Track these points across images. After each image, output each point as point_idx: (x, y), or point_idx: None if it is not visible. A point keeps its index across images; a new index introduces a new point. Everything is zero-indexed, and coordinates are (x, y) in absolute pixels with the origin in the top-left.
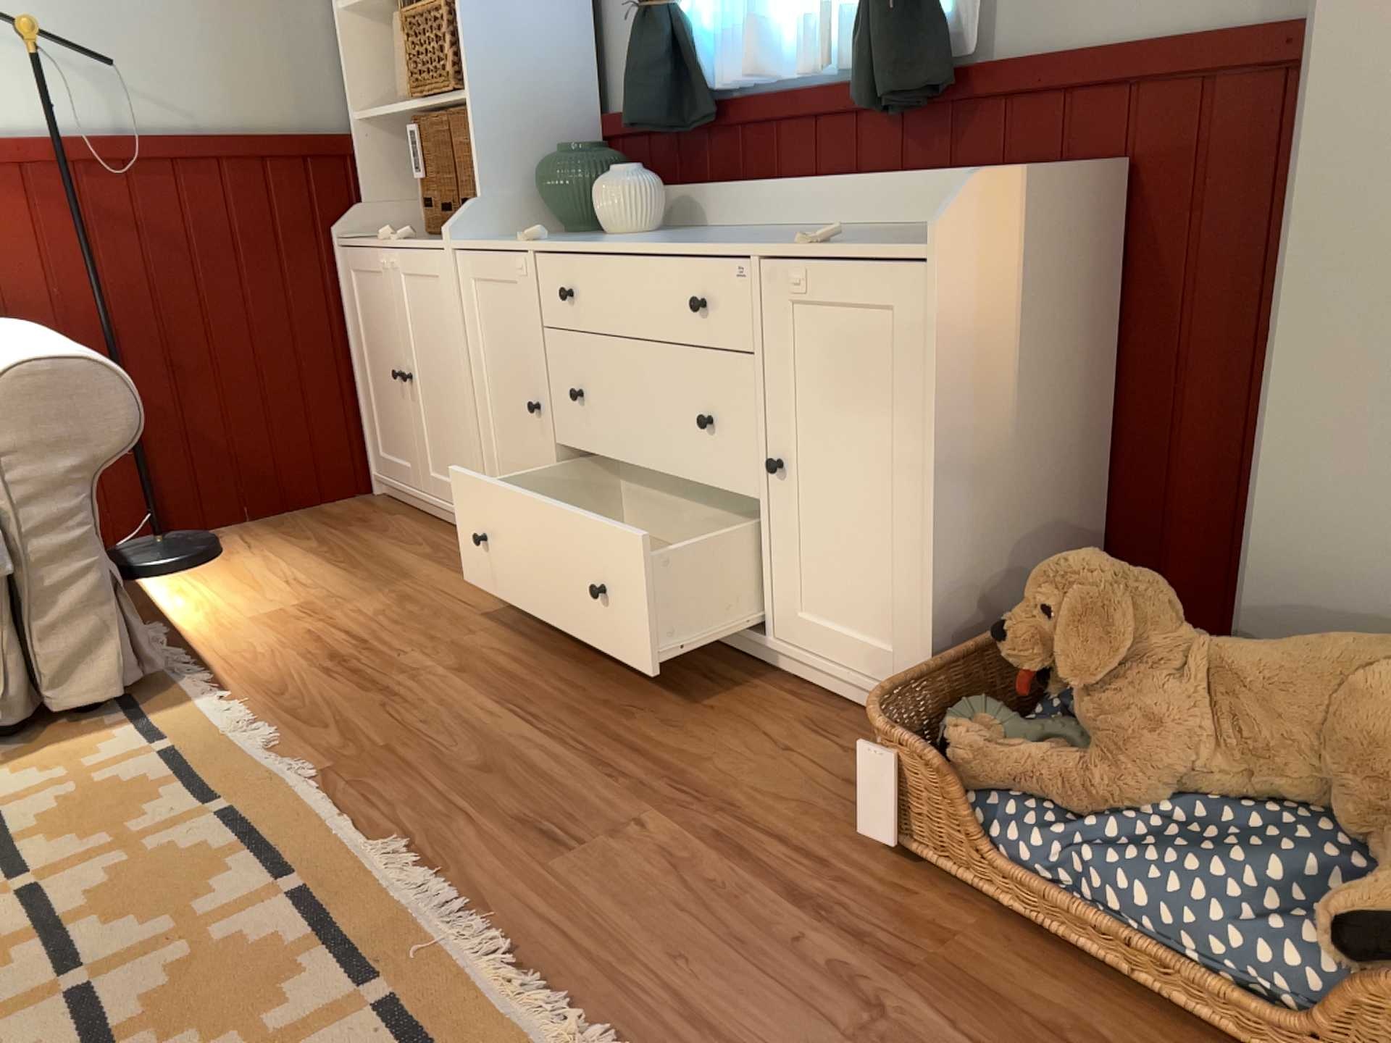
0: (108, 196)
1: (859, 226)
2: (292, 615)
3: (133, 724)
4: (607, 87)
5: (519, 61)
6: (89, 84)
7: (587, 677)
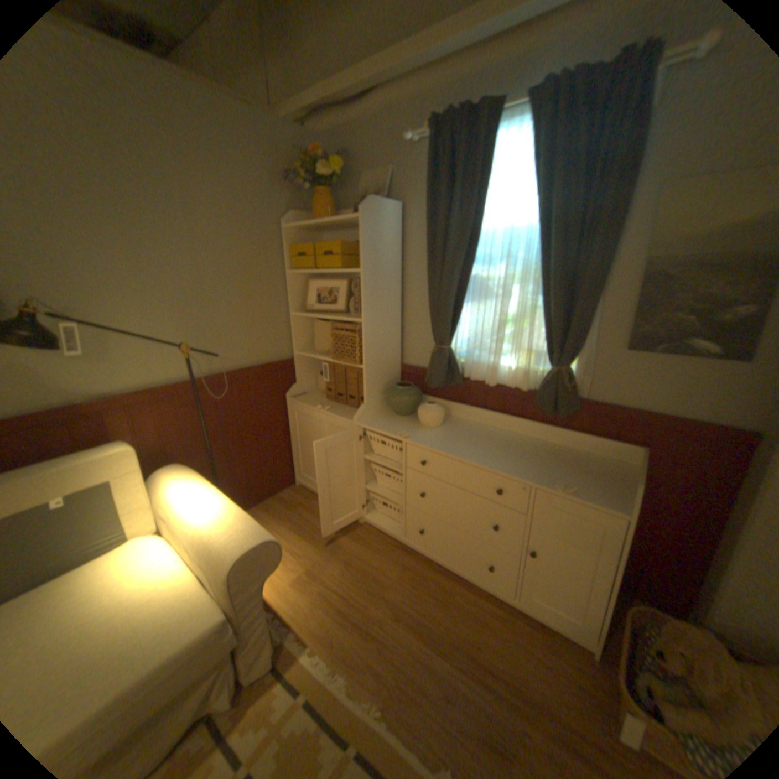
0: (205, 398)
1: (527, 437)
2: (305, 580)
3: (278, 683)
4: (403, 353)
5: (380, 352)
6: (200, 357)
7: (449, 621)
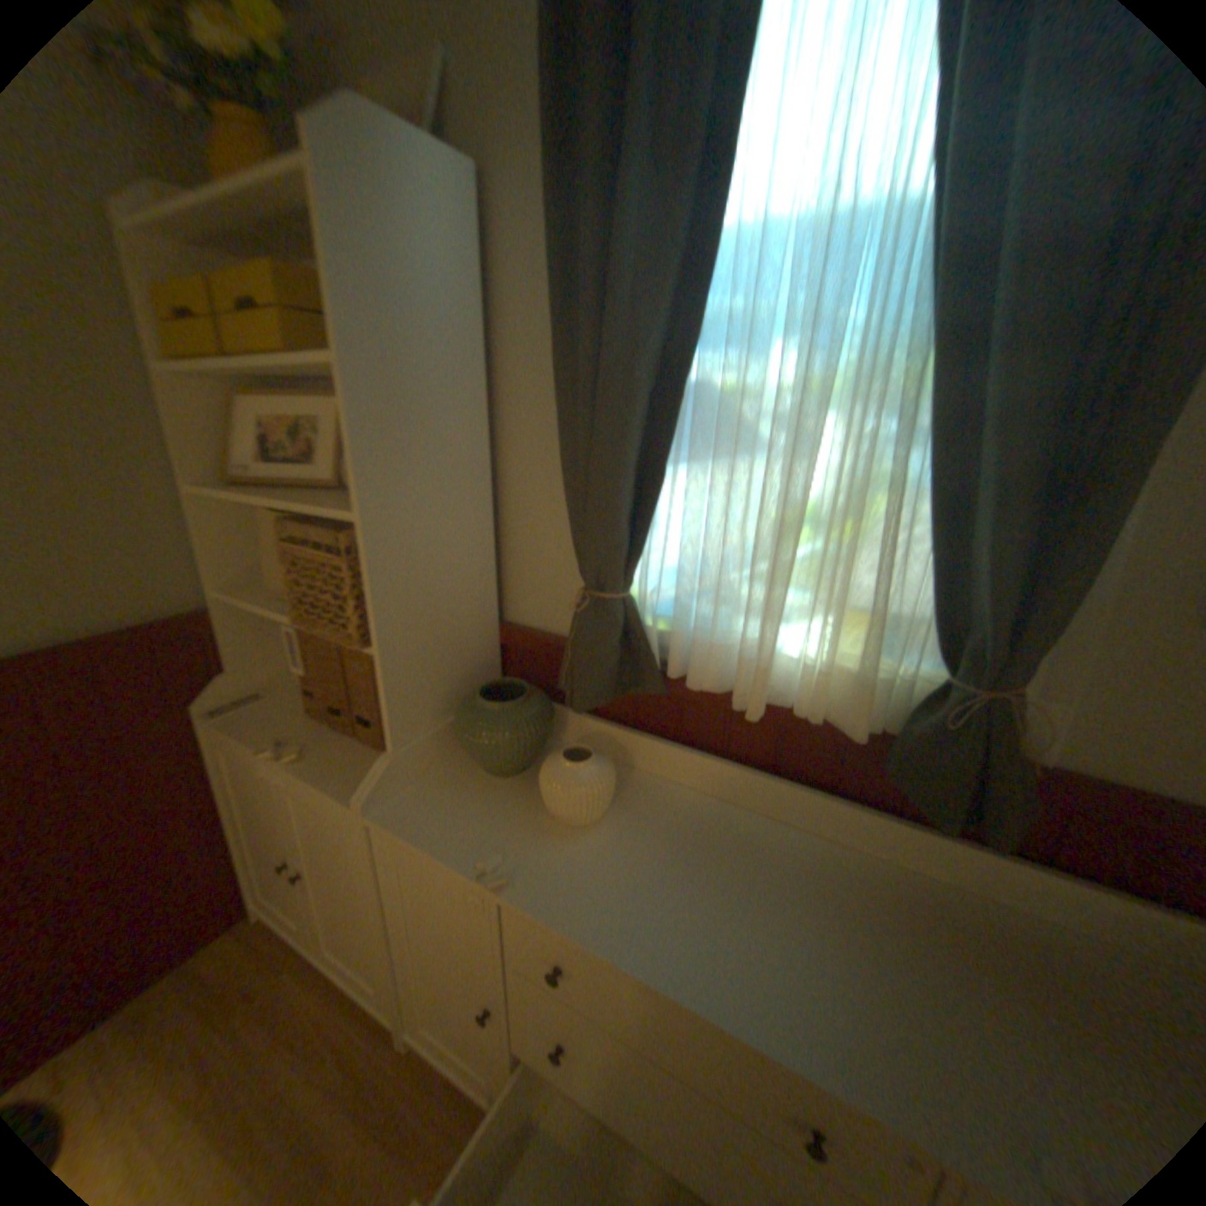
0: None
1: (854, 851)
2: None
3: None
4: (505, 593)
5: (432, 602)
6: None
7: None
